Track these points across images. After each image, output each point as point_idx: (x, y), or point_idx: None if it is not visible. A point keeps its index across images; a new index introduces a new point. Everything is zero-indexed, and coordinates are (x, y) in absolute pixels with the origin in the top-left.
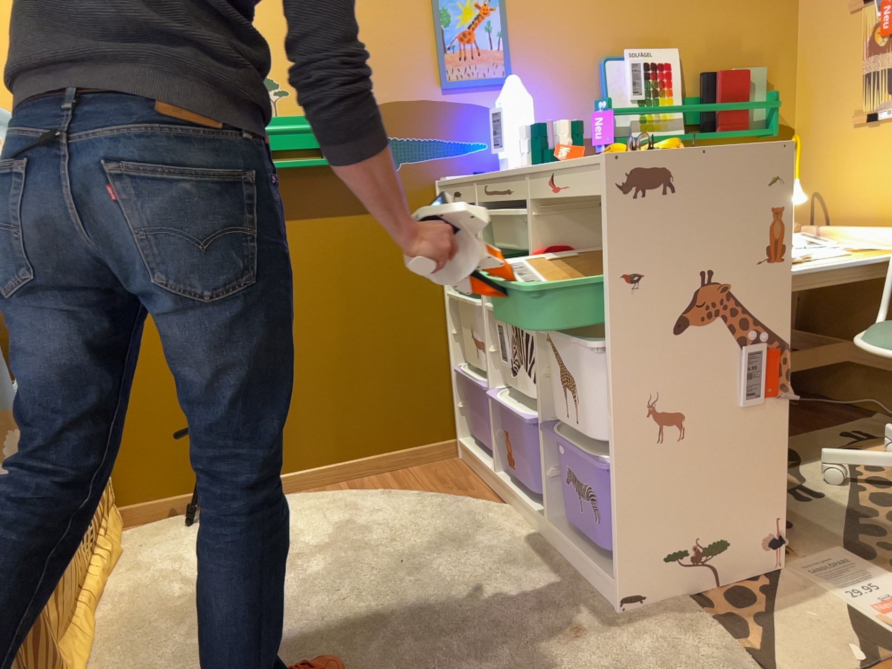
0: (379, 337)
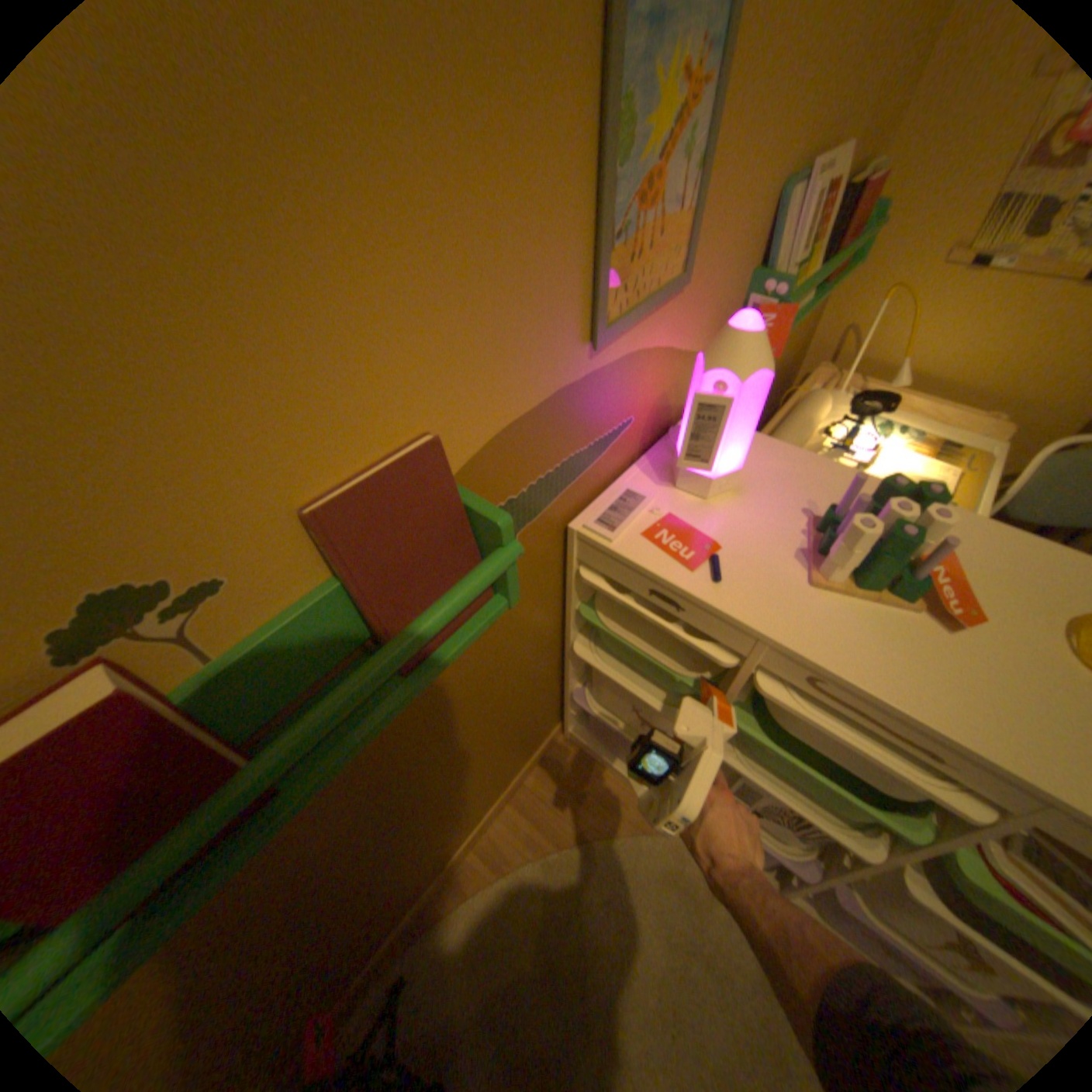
0: (495, 737)
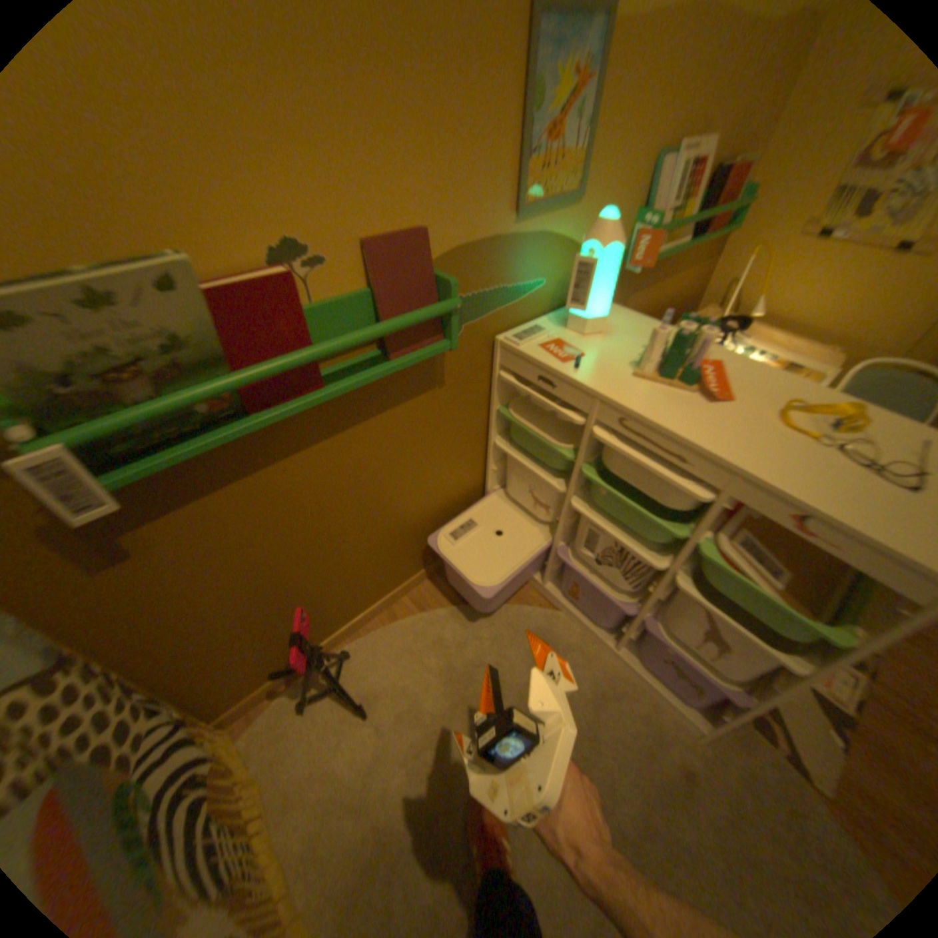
0: (433, 493)
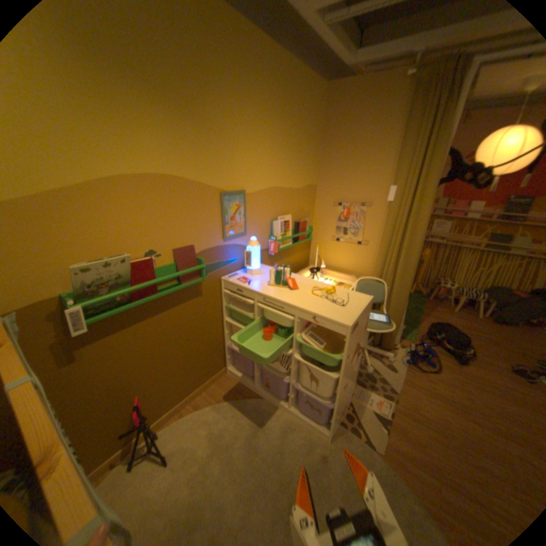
0: (200, 345)
